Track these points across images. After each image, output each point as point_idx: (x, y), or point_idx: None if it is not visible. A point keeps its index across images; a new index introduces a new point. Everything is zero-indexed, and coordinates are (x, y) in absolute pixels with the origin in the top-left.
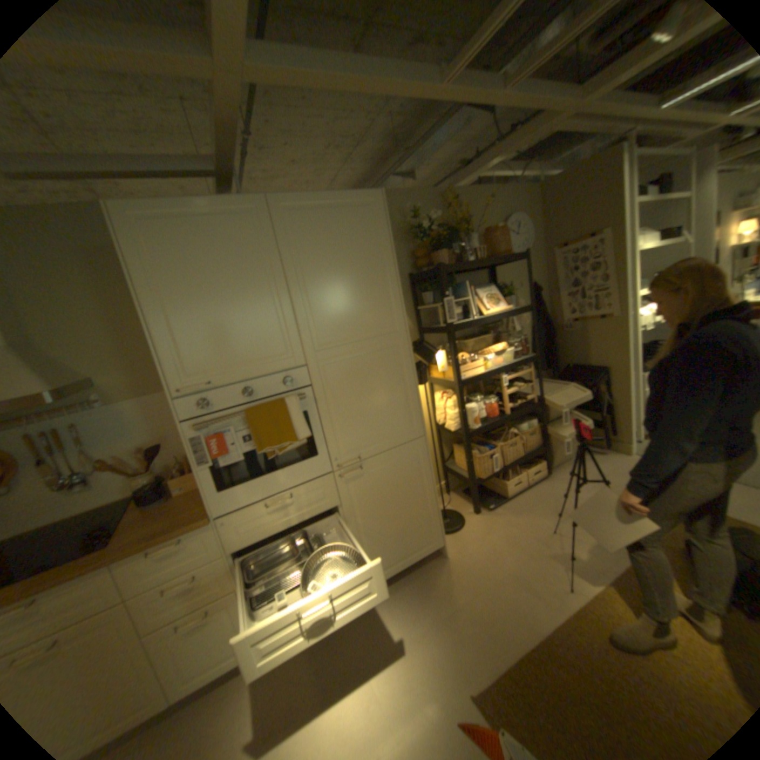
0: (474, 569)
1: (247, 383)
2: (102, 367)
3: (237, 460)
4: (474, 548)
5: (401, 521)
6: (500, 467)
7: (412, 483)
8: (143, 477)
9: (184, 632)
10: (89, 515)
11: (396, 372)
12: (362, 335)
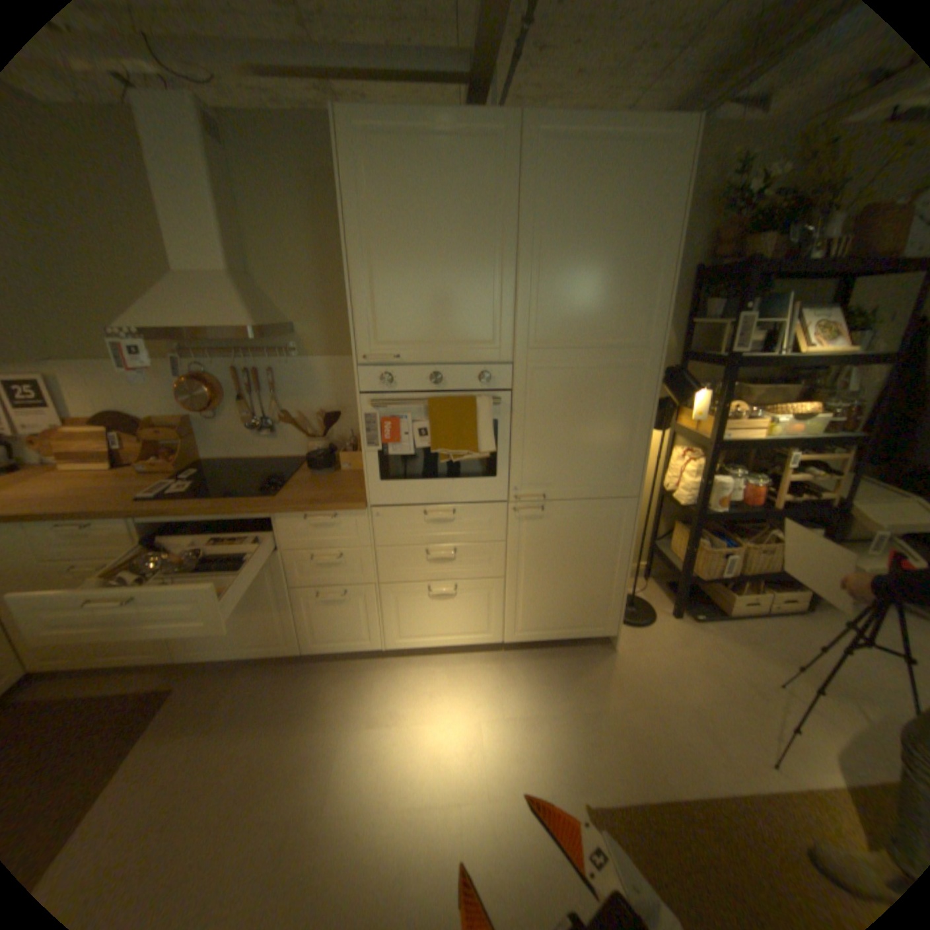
0: (646, 679)
1: (437, 369)
2: (302, 316)
3: (406, 453)
4: (656, 656)
5: (571, 587)
6: (735, 574)
7: (601, 550)
8: (318, 442)
9: (322, 602)
10: (269, 463)
11: (626, 403)
12: (596, 340)
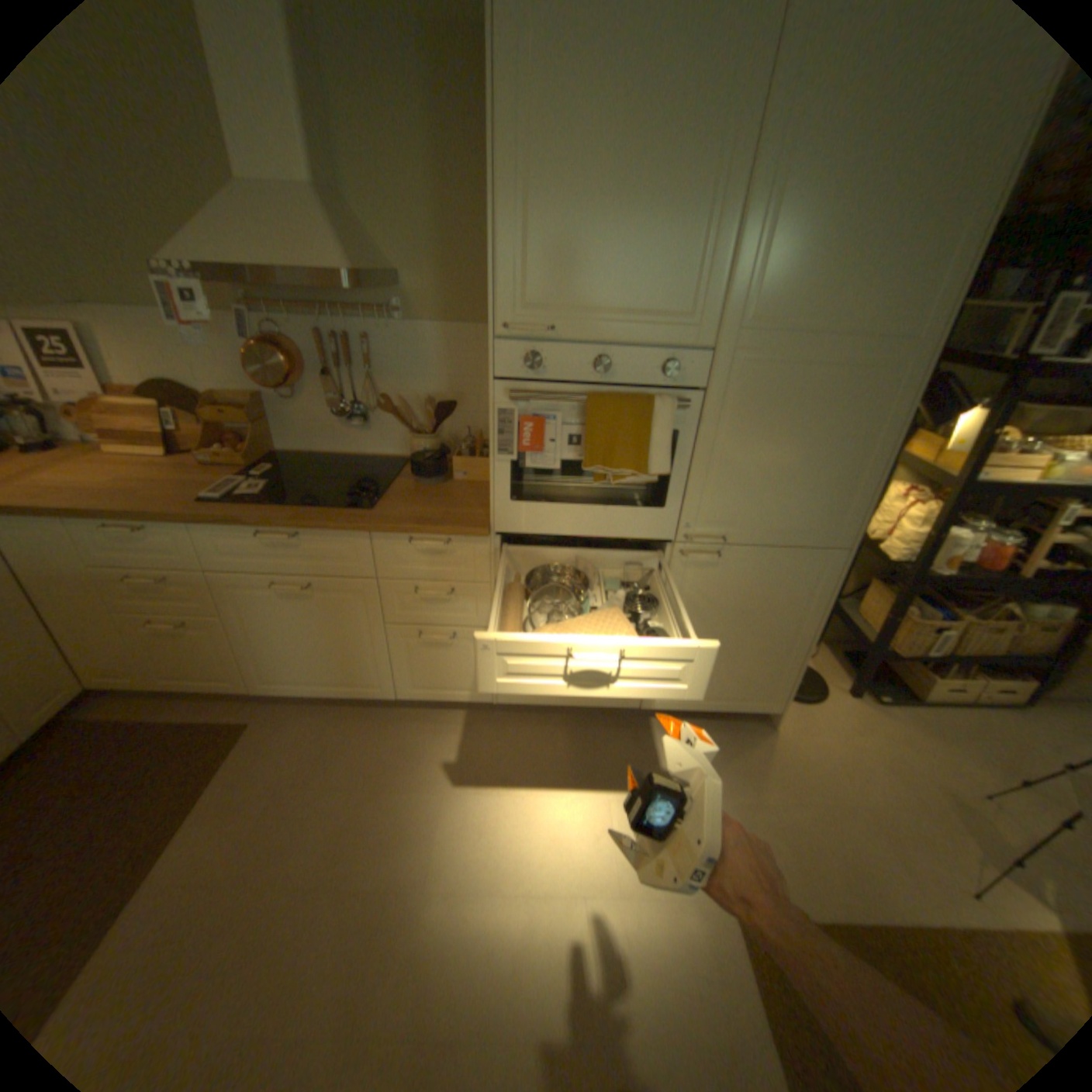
0: (814, 770)
1: (605, 351)
2: (412, 260)
3: (549, 467)
4: (827, 742)
5: (737, 653)
6: (946, 654)
7: (785, 613)
8: (426, 440)
9: (426, 643)
10: (361, 462)
11: (866, 420)
12: (844, 322)
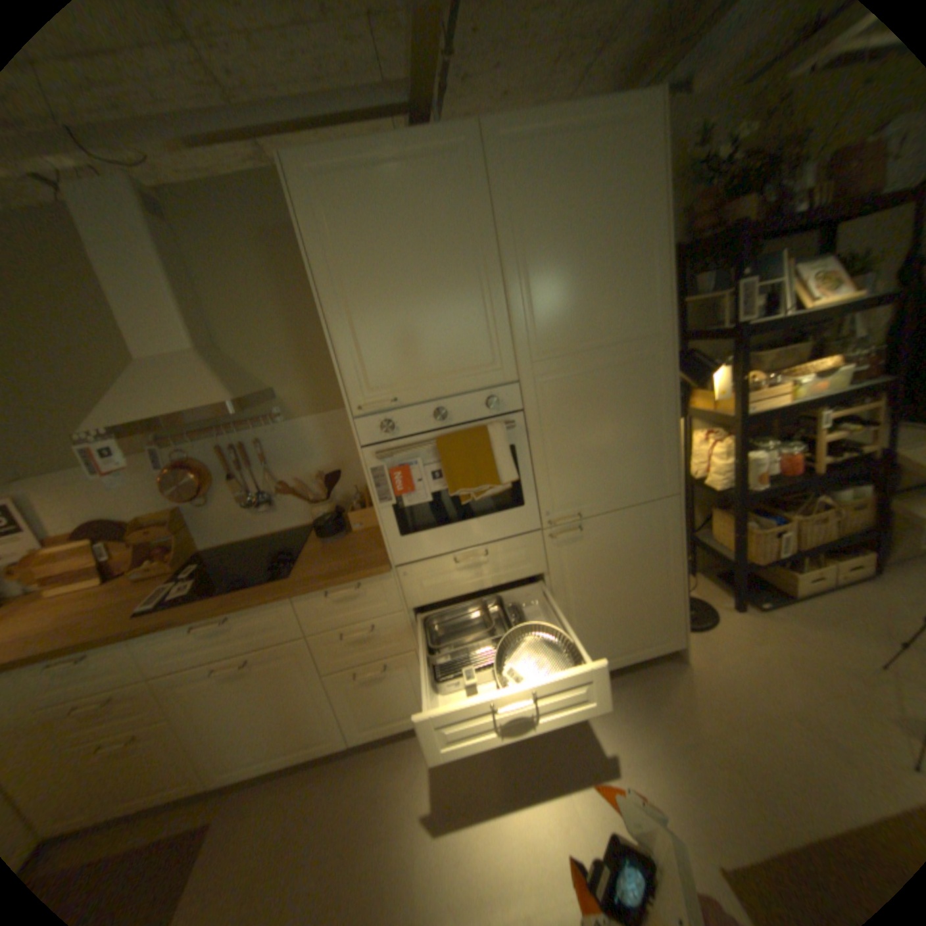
0: (732, 690)
1: (440, 403)
2: (282, 376)
3: (424, 500)
4: (734, 660)
5: (628, 605)
6: (793, 551)
7: (652, 559)
8: (323, 505)
9: (362, 681)
10: (274, 537)
11: (648, 397)
12: (603, 338)
